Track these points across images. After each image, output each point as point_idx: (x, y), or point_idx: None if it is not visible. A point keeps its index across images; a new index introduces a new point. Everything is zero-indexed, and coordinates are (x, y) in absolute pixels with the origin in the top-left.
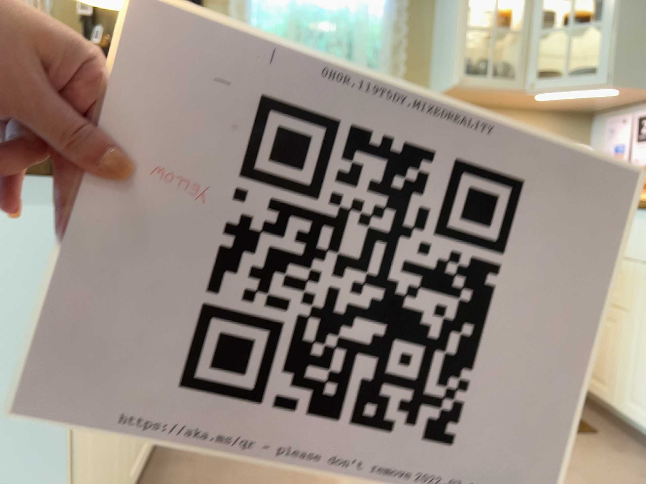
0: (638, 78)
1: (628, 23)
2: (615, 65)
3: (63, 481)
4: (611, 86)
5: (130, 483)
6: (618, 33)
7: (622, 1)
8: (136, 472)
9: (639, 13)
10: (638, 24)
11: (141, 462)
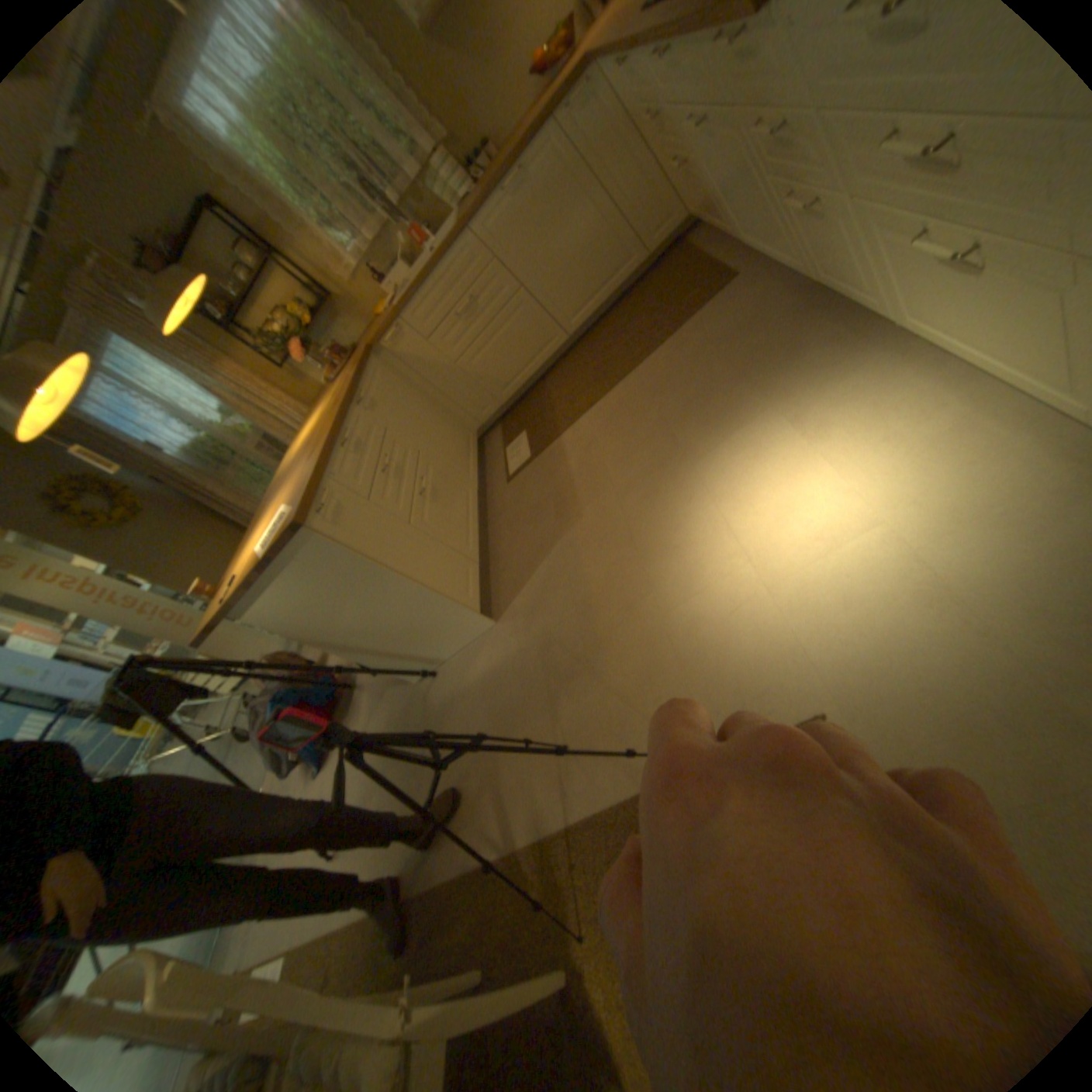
0: None
1: None
2: None
3: (429, 582)
4: None
5: (479, 543)
6: None
7: None
8: (479, 536)
9: None
10: None
11: (479, 530)
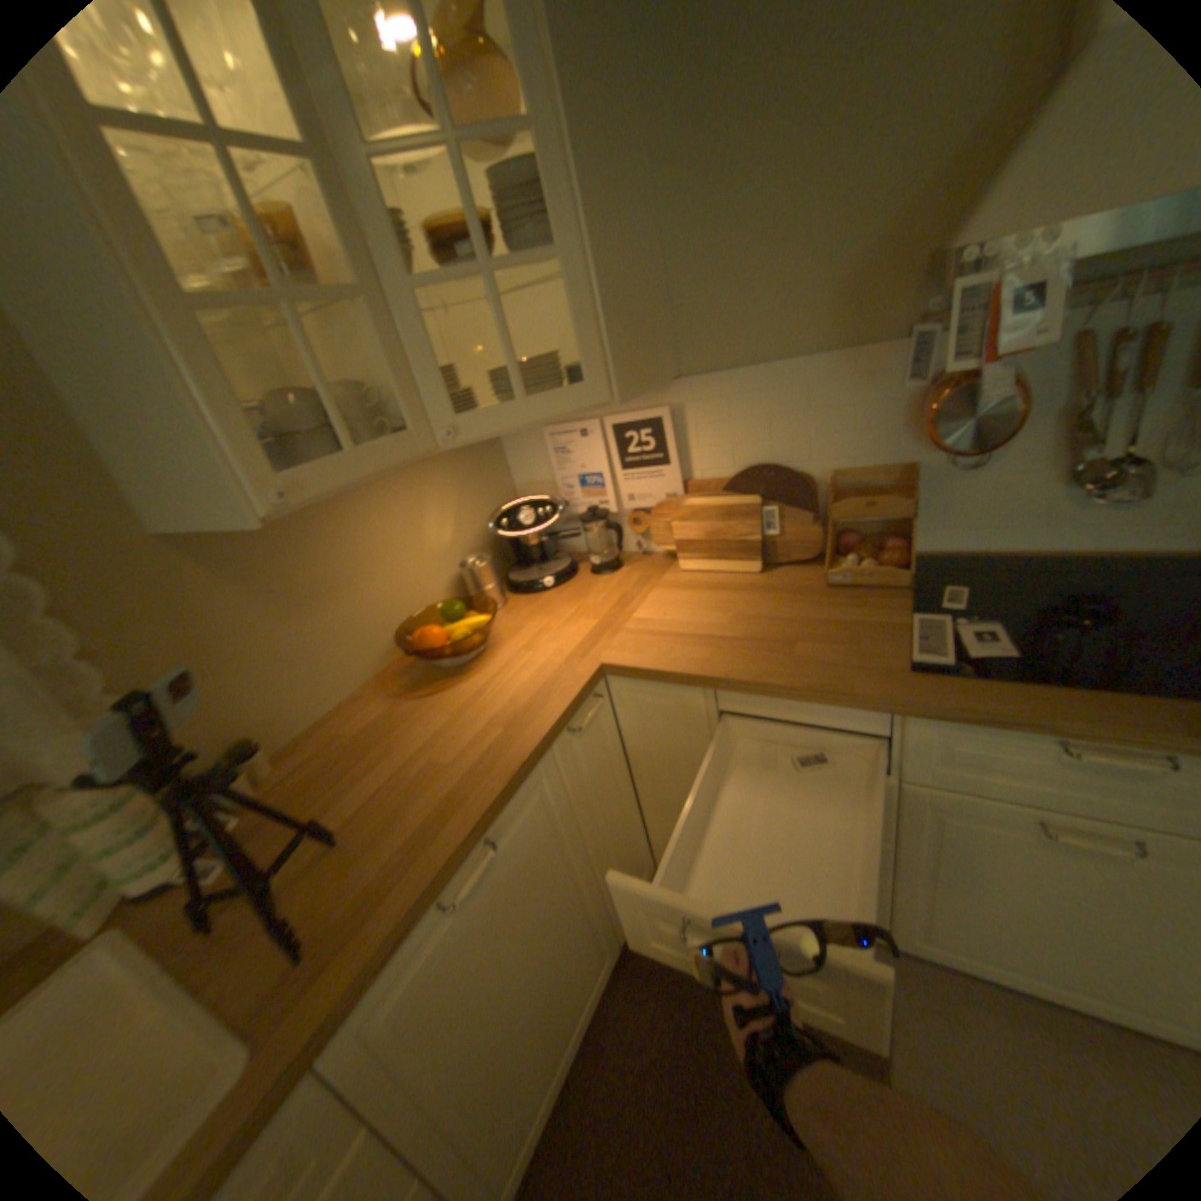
0: (639, 374)
1: (601, 253)
2: (610, 360)
3: None
4: (608, 403)
5: None
6: (594, 282)
7: (578, 194)
8: None
9: (607, 225)
10: (612, 253)
11: None
